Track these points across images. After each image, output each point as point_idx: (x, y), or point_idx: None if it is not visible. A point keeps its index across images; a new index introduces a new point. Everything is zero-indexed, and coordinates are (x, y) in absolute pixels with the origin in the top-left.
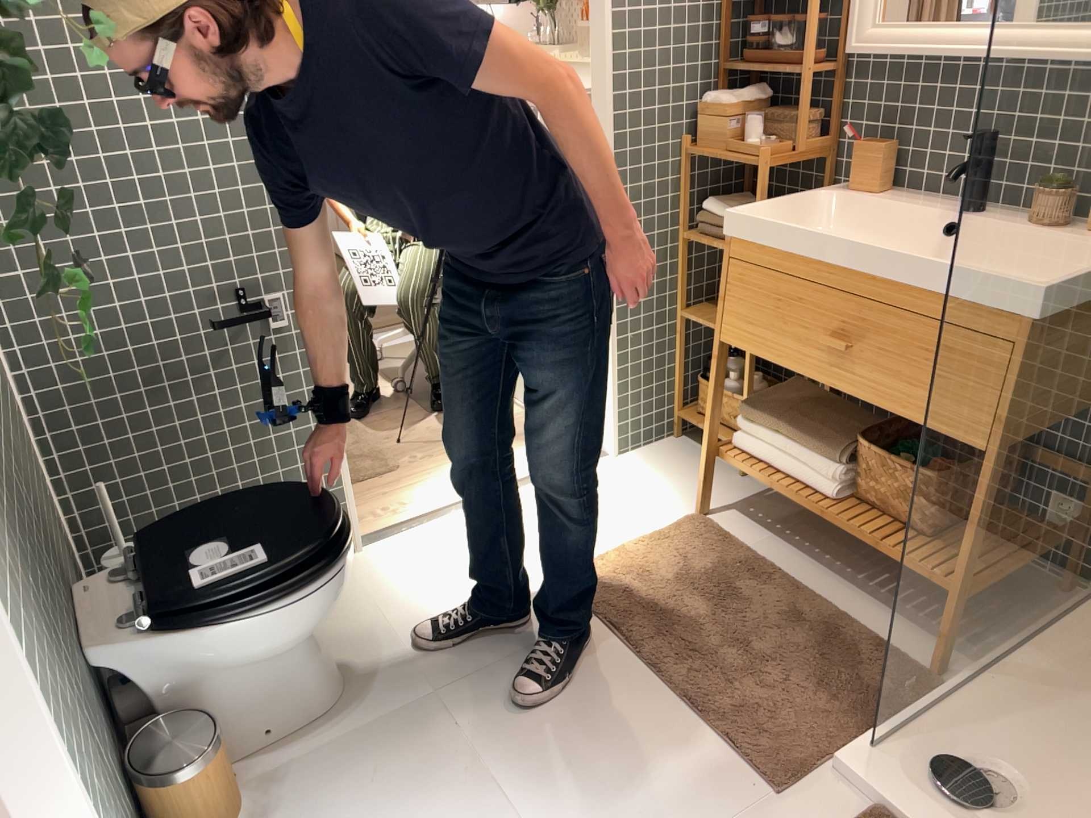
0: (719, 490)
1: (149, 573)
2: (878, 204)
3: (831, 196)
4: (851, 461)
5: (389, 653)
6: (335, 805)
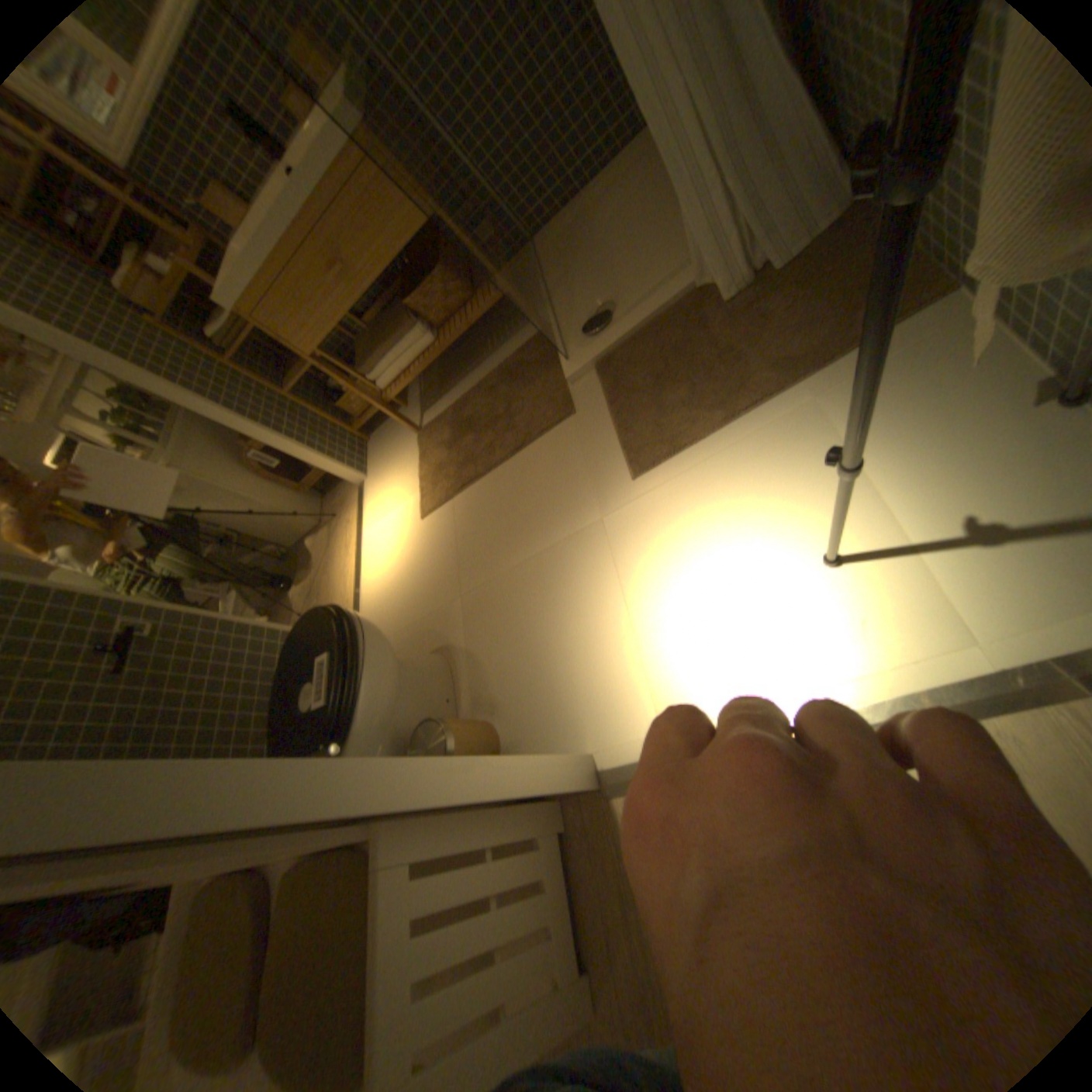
0: (407, 421)
1: (301, 749)
2: (249, 215)
3: (230, 241)
4: (415, 322)
5: (428, 626)
6: (502, 662)
